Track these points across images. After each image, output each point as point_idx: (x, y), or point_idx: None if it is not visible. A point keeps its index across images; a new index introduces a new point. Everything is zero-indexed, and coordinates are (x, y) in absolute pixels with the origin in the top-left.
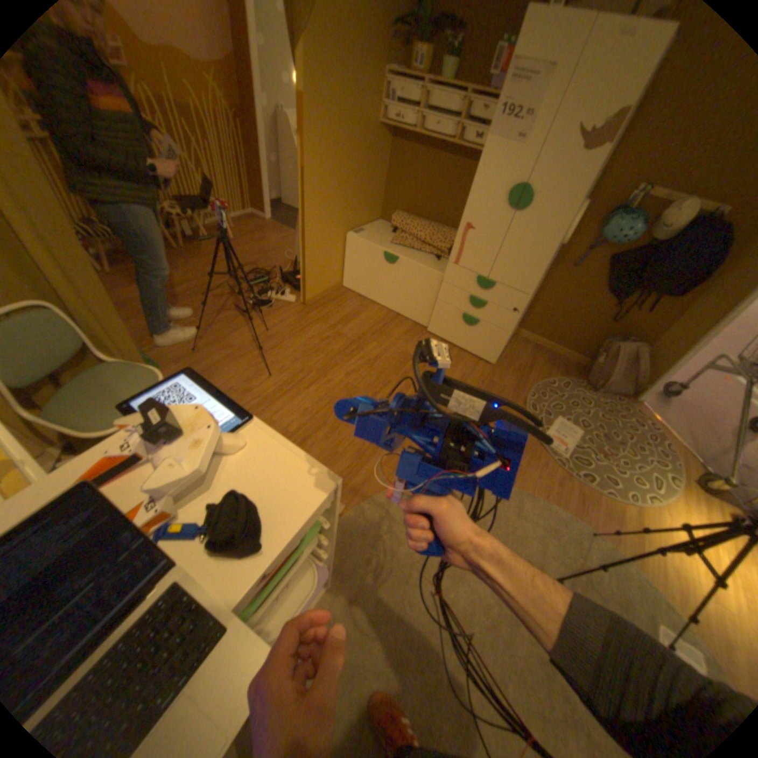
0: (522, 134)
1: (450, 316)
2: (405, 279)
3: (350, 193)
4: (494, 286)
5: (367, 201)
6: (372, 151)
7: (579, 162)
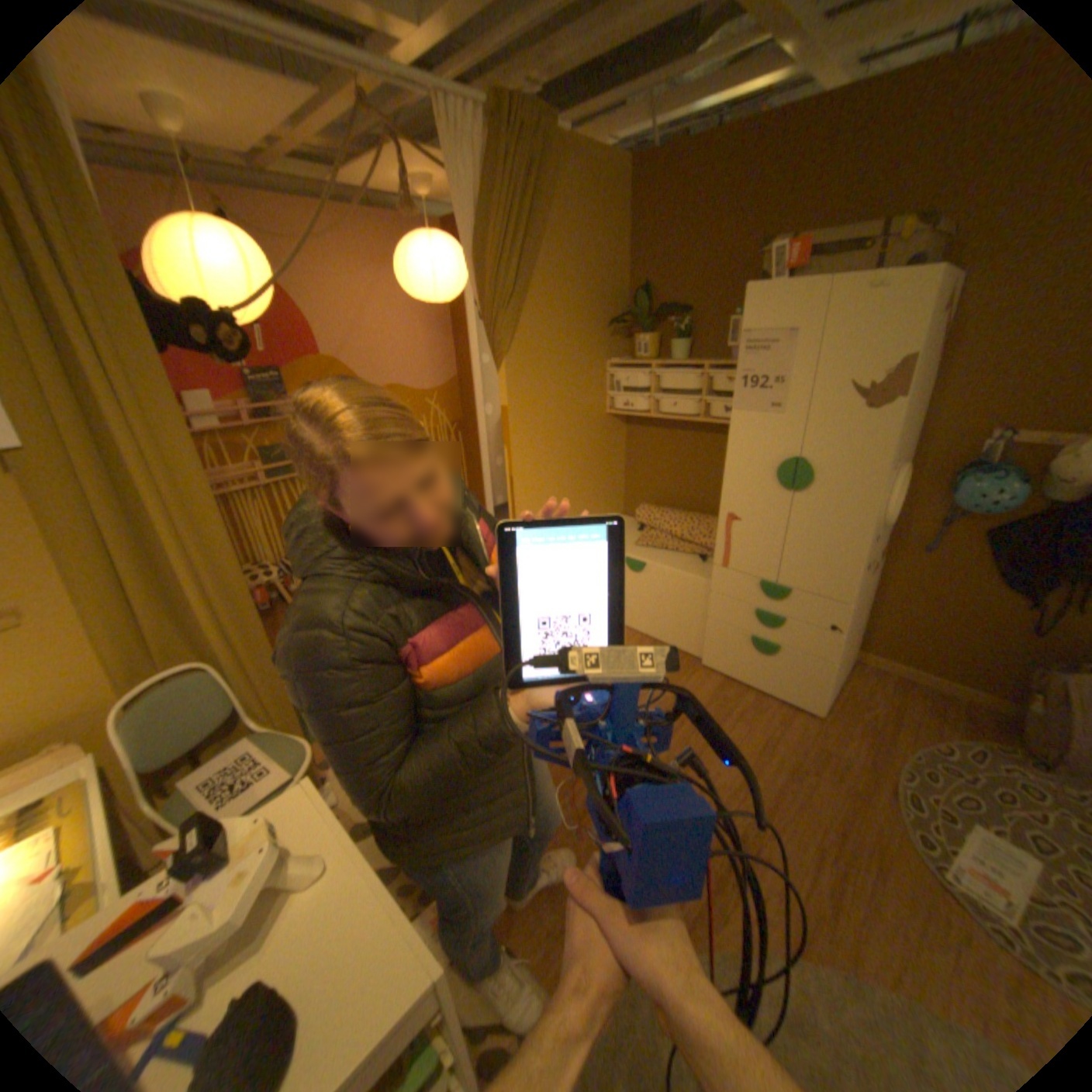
0: (777, 403)
1: (735, 642)
2: (659, 591)
3: (577, 492)
4: (793, 595)
5: (602, 497)
6: (602, 443)
7: (869, 423)
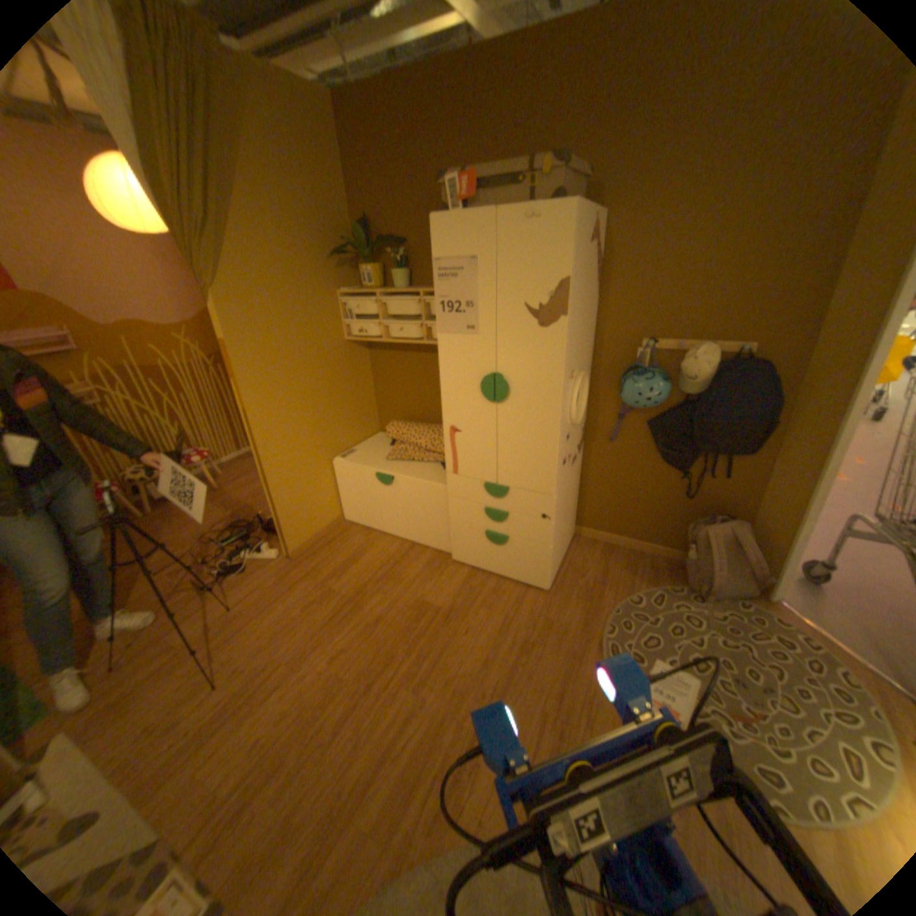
0: (471, 327)
1: (473, 538)
2: (409, 501)
3: (326, 418)
4: (509, 493)
5: (354, 419)
6: (345, 370)
7: (542, 342)
